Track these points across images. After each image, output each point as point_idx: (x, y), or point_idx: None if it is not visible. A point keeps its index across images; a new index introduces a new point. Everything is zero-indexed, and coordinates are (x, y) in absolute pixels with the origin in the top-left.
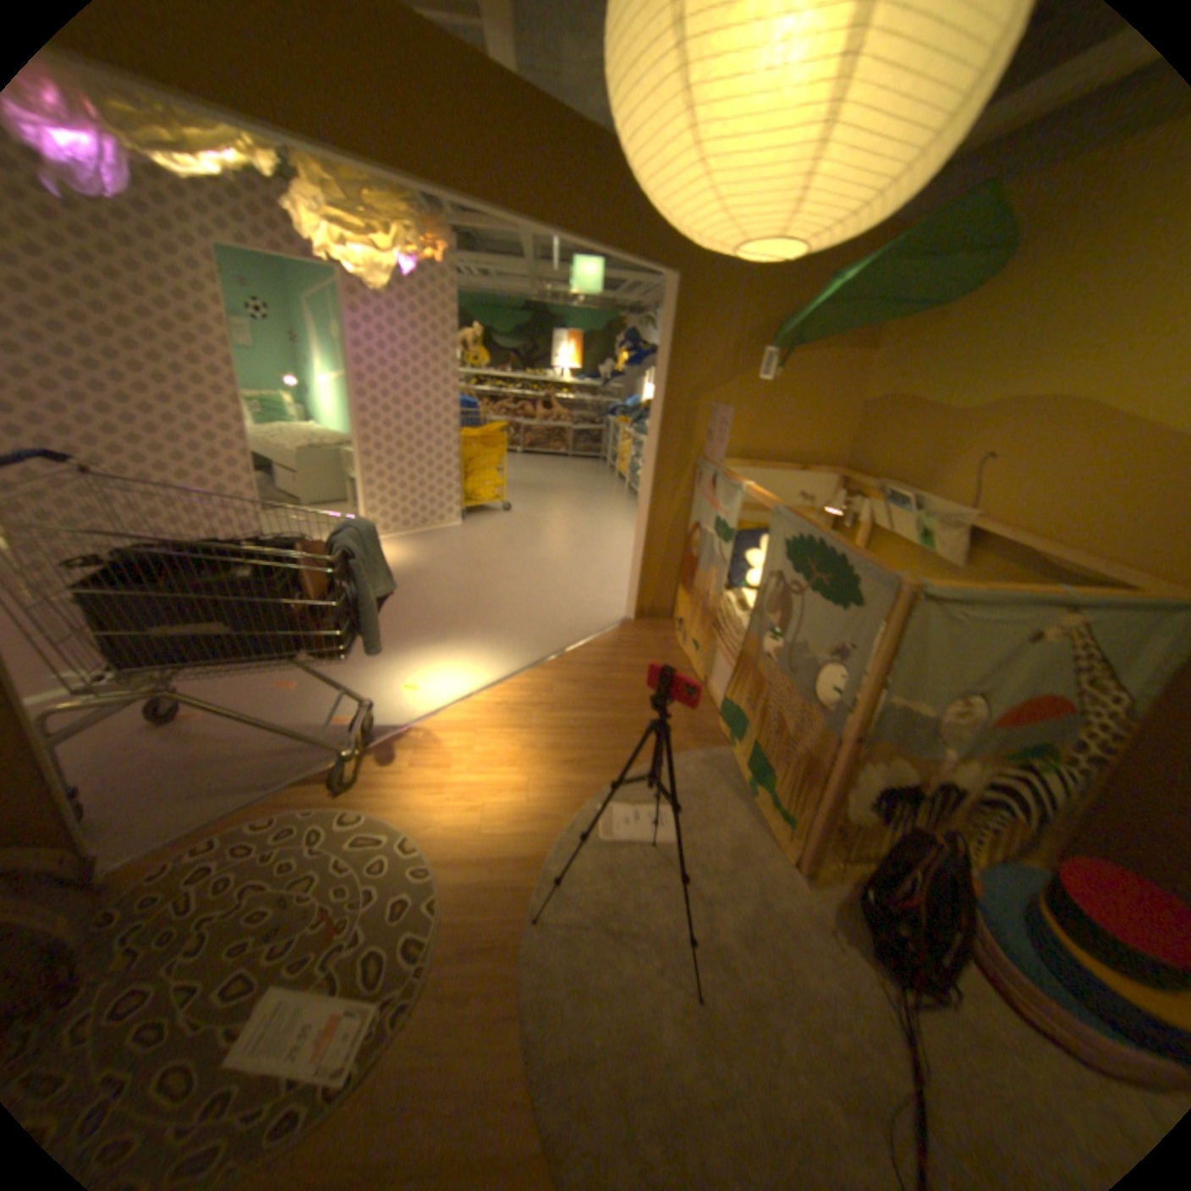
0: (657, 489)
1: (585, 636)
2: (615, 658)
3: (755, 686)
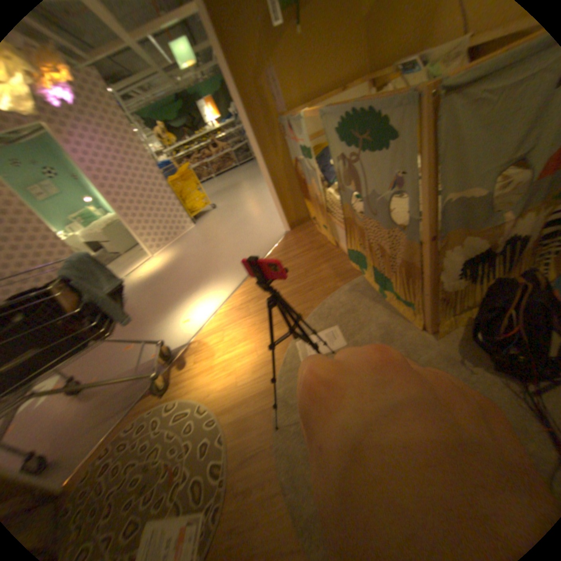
0: (265, 147)
1: (269, 249)
2: (287, 253)
3: (360, 231)
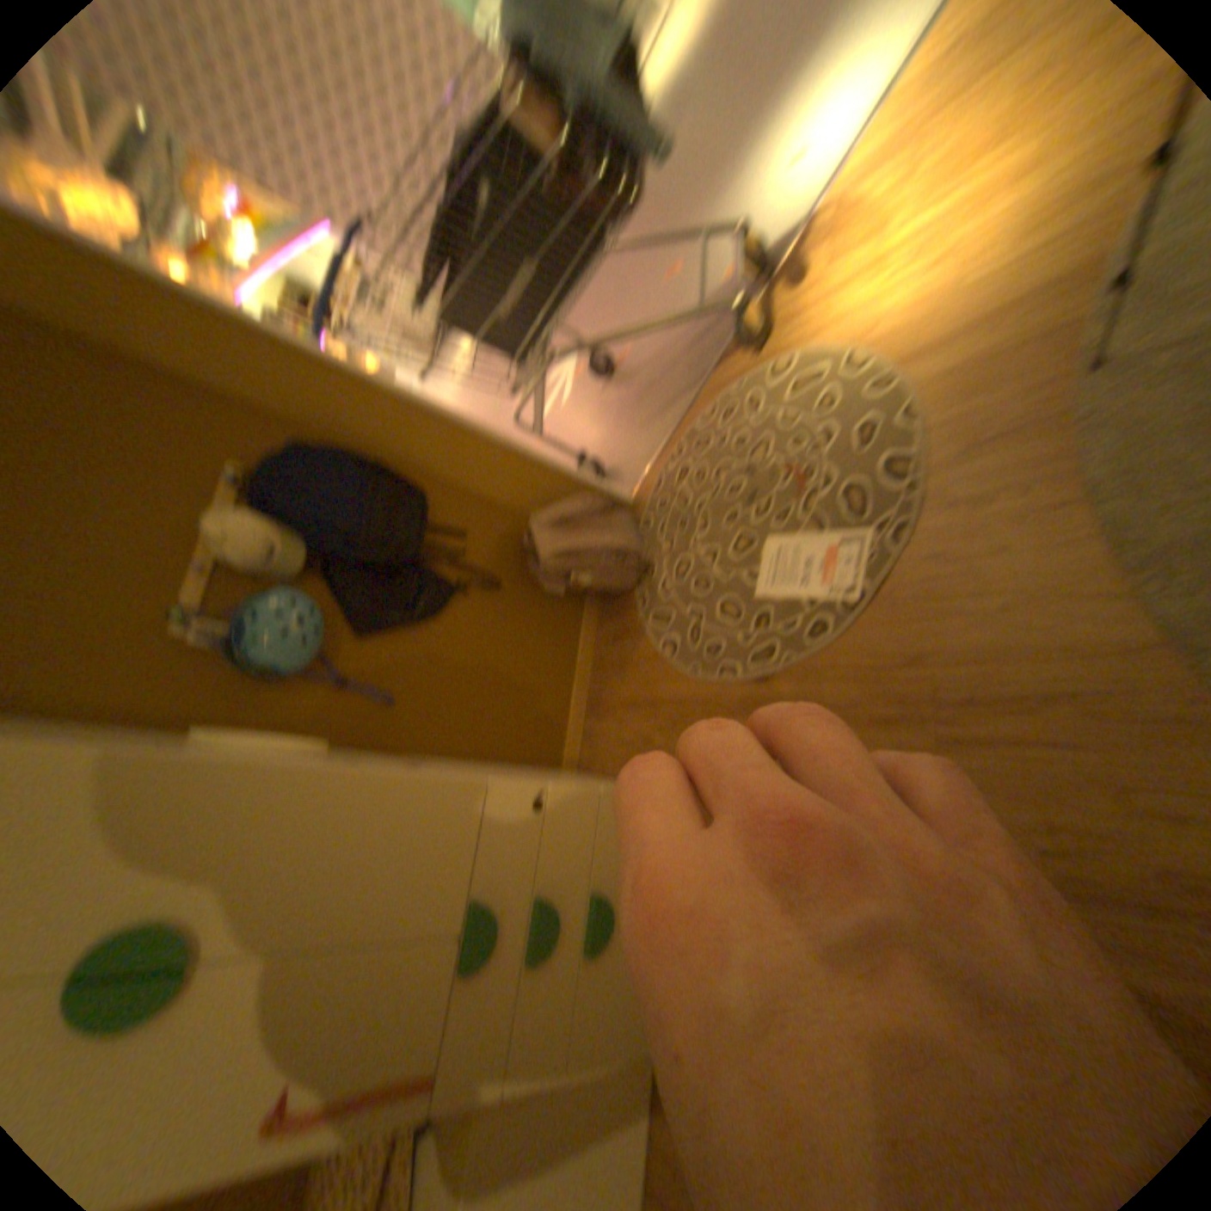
0: None
1: None
2: None
3: None
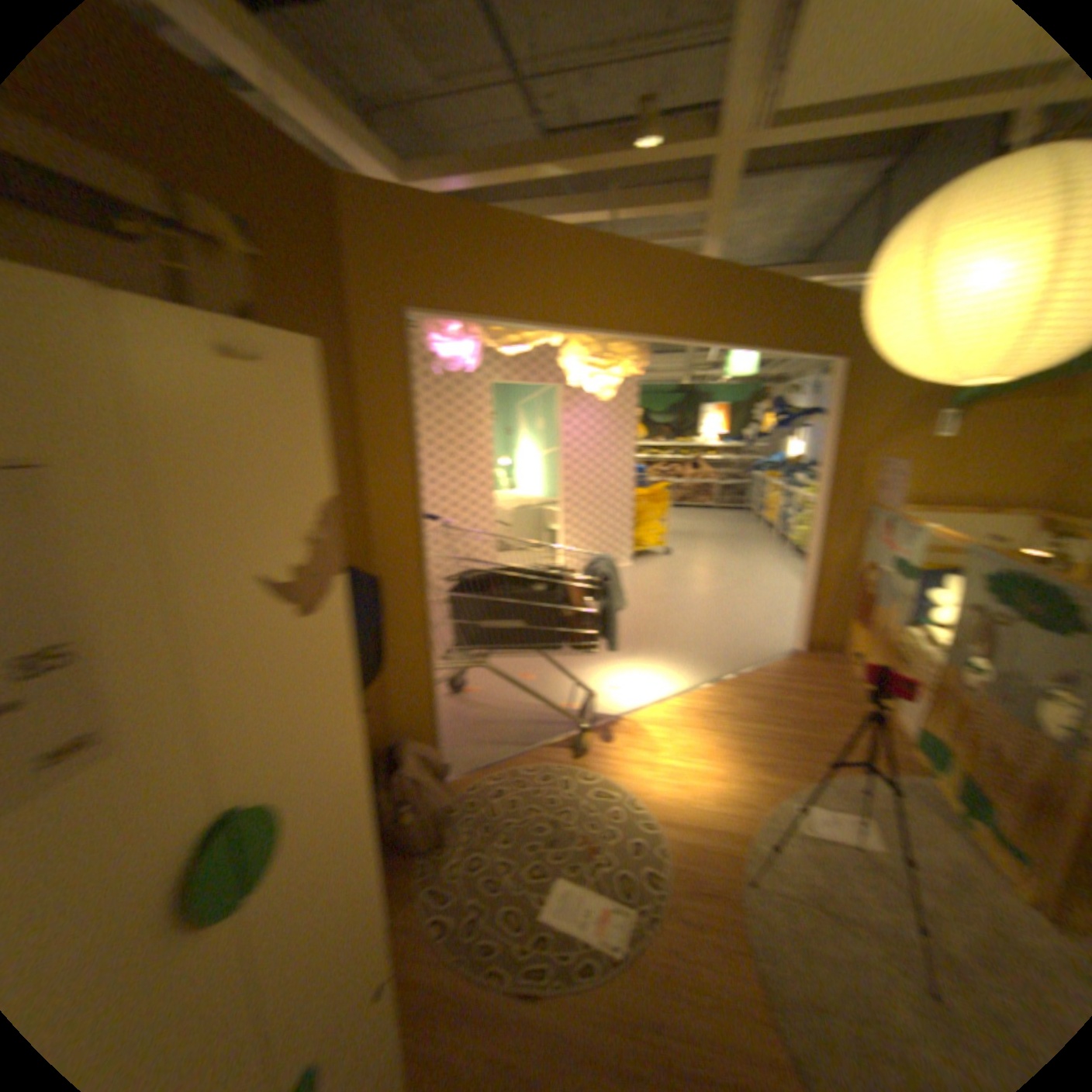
0: (829, 533)
1: (760, 663)
2: (793, 684)
3: (962, 716)
